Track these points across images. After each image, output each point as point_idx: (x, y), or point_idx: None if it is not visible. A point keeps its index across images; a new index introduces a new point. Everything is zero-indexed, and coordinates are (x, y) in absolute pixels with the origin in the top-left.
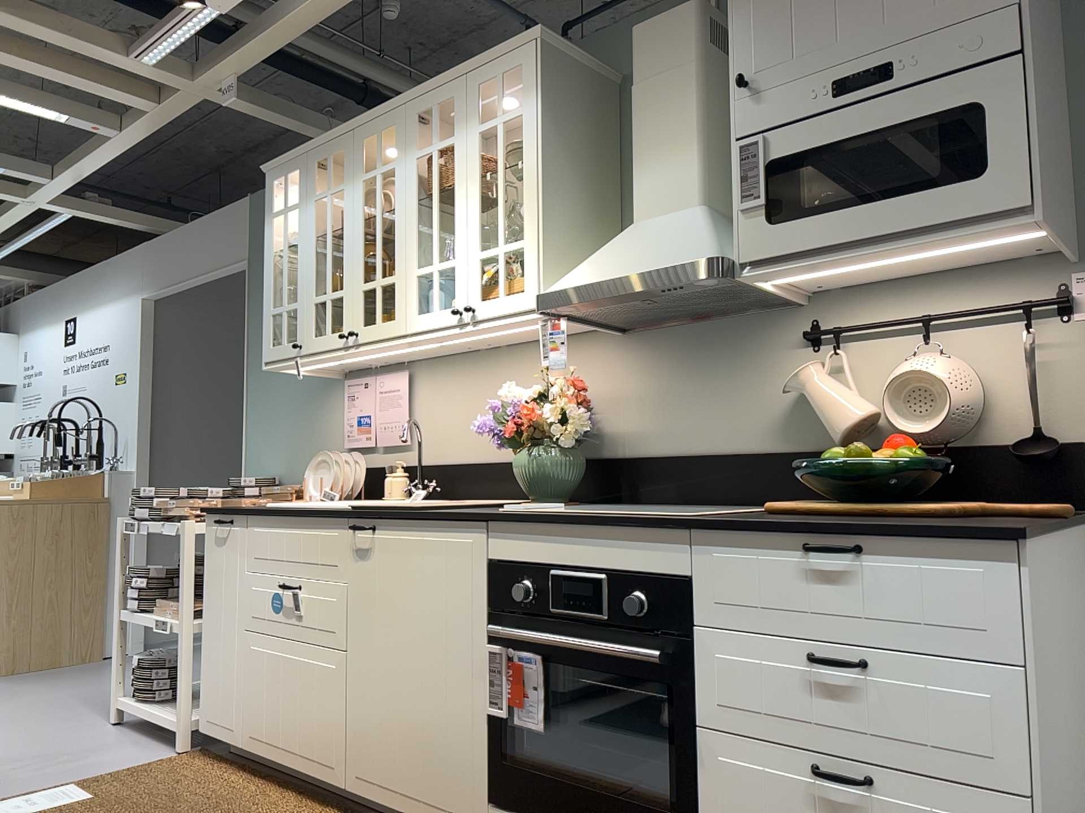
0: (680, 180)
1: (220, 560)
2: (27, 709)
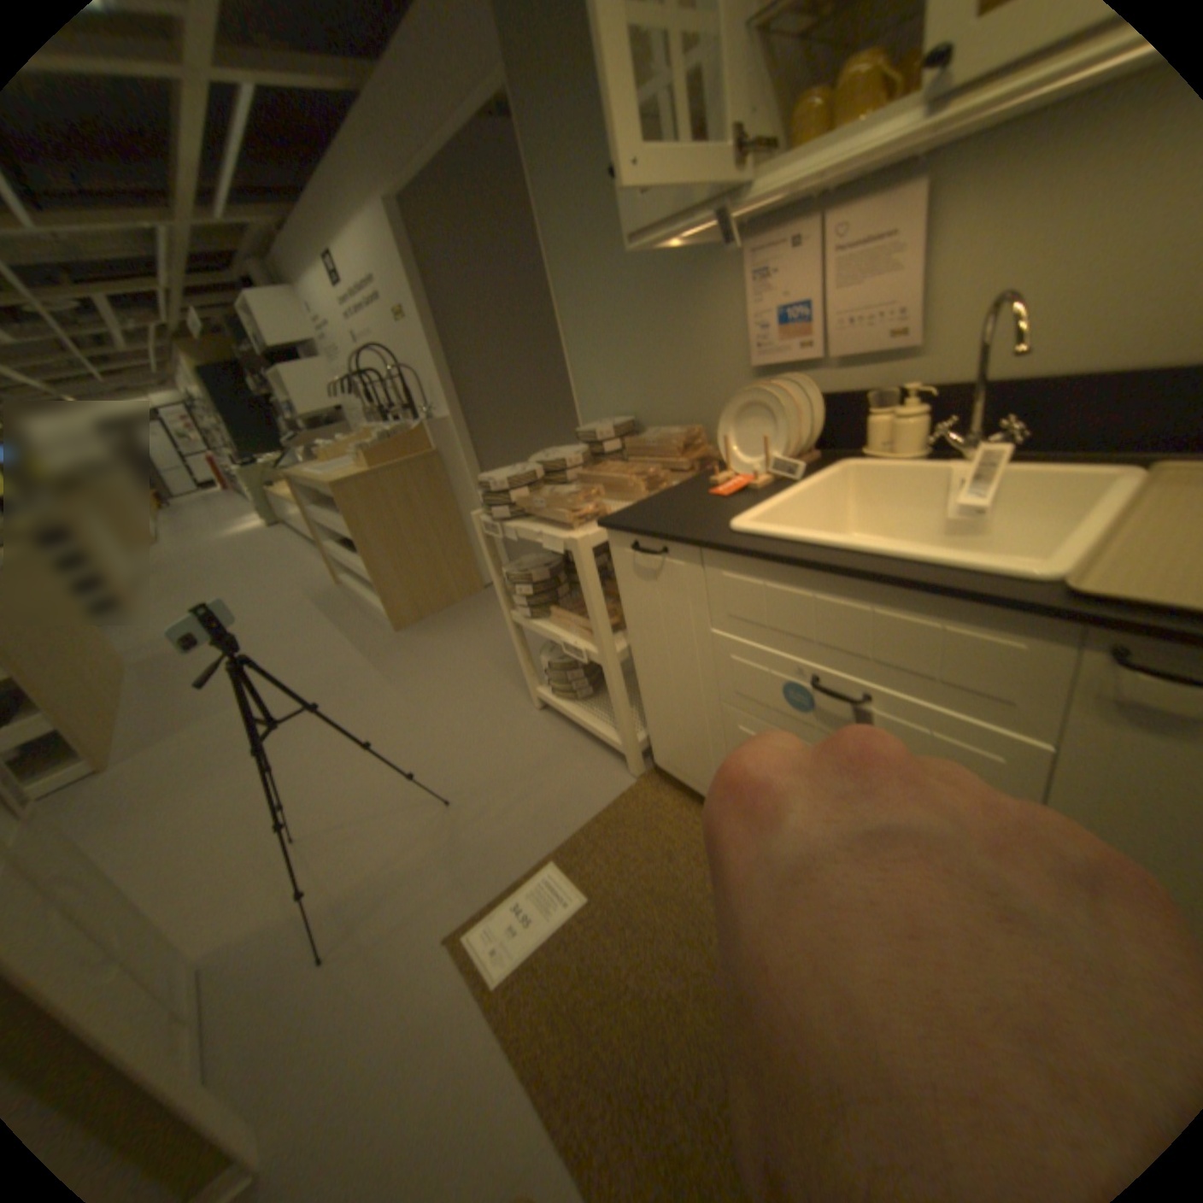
0: None
1: (654, 600)
2: (452, 681)
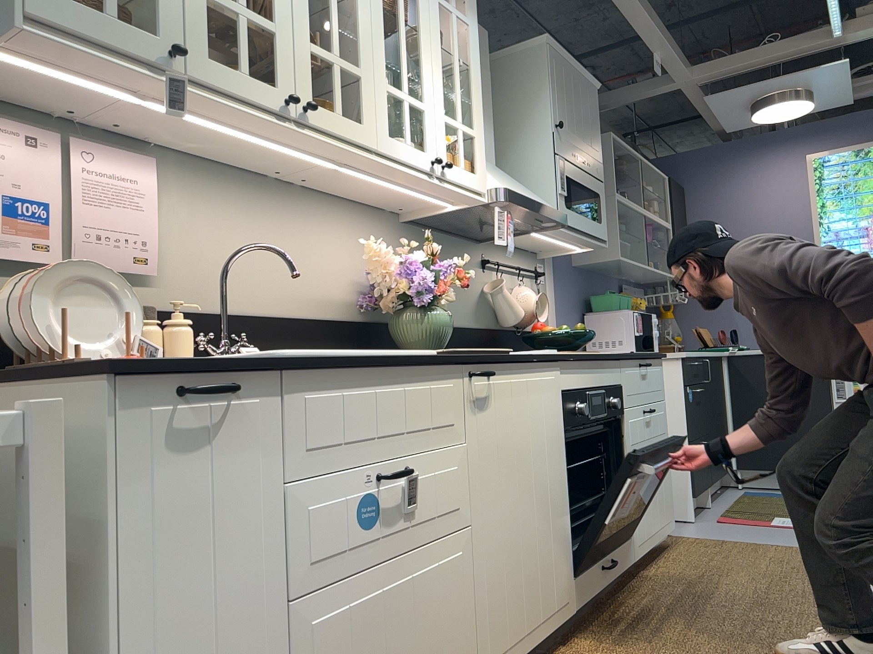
0: (490, 143)
1: (191, 486)
2: None
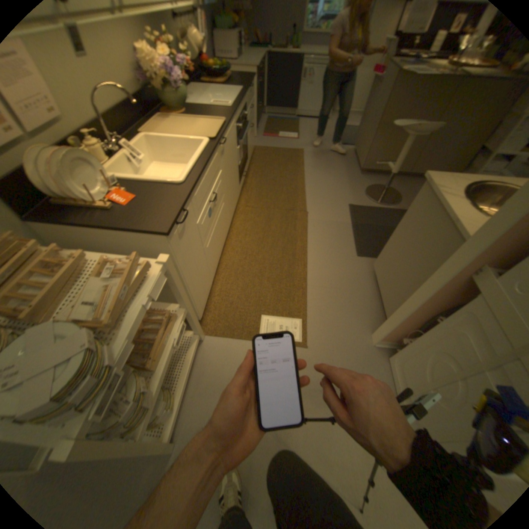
0: None
1: (187, 241)
2: None
